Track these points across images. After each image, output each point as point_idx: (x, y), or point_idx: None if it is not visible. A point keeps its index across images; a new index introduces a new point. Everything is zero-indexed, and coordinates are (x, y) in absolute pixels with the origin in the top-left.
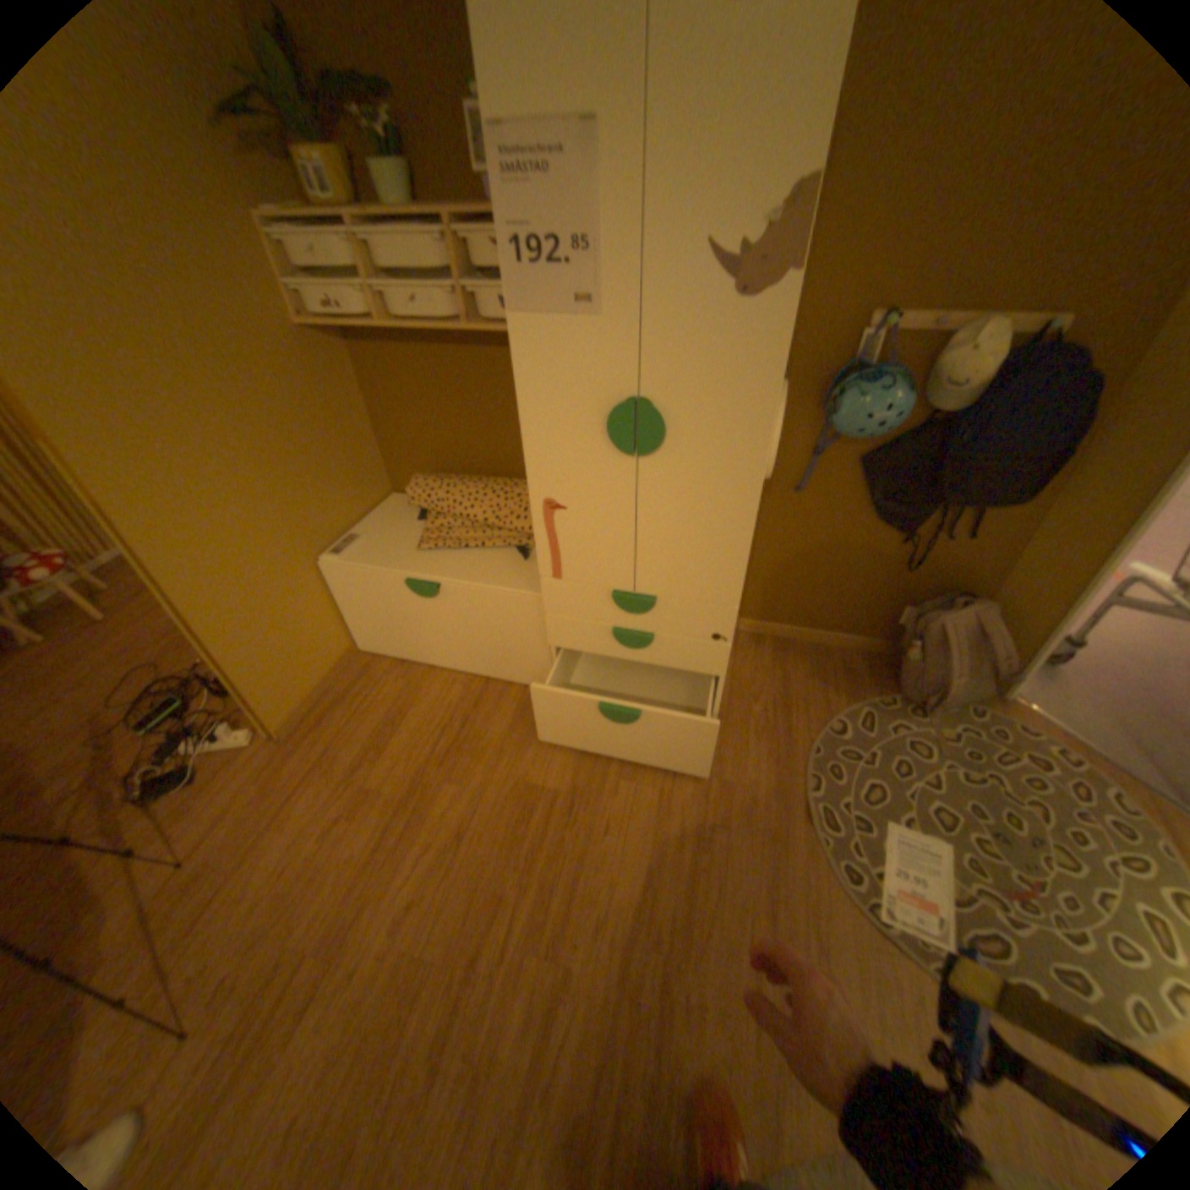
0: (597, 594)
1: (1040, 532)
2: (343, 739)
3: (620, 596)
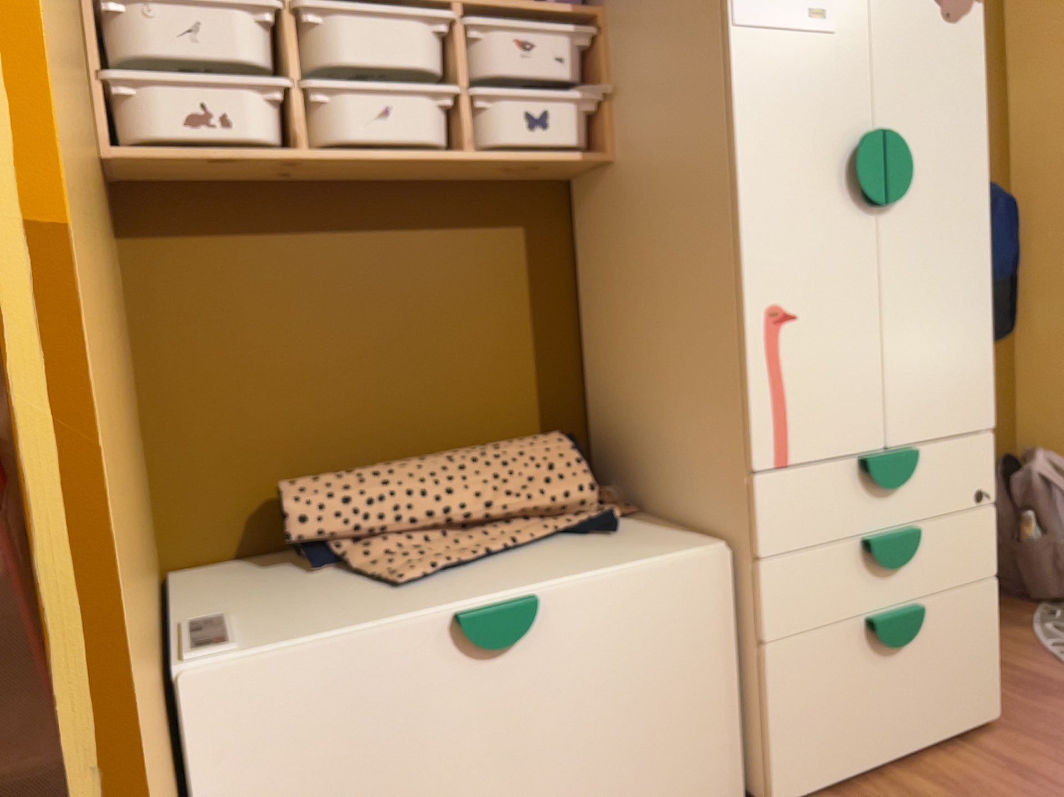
0: (840, 477)
1: (1021, 363)
2: None
3: (881, 457)
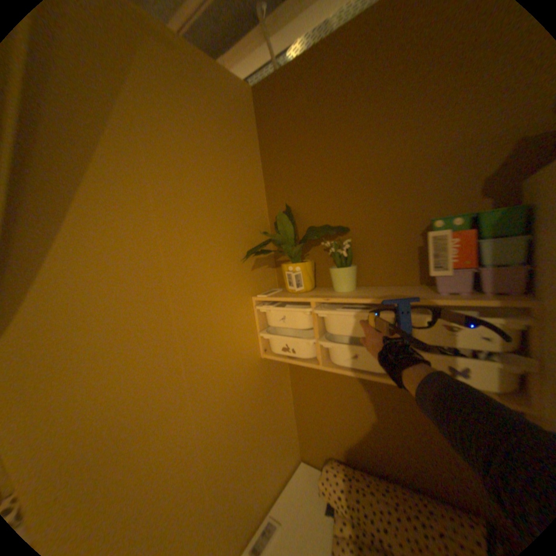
0: None
1: None
2: None
3: None
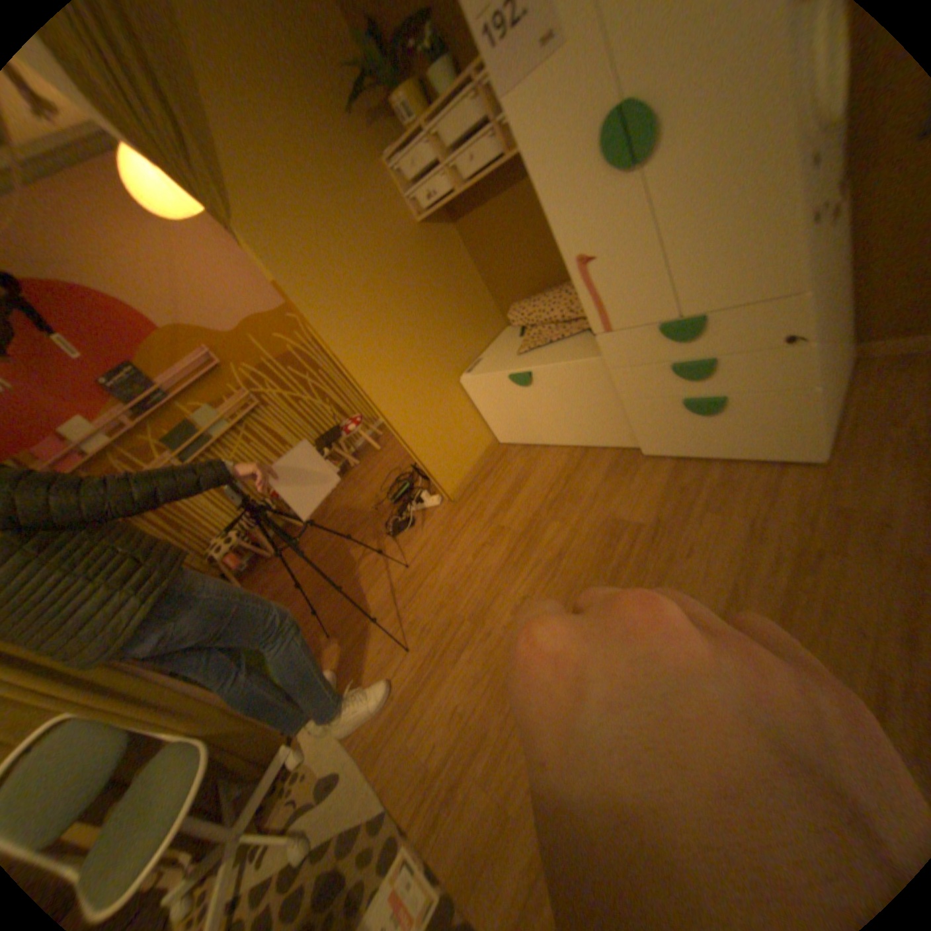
0: (648, 332)
1: None
2: (488, 496)
3: (667, 324)
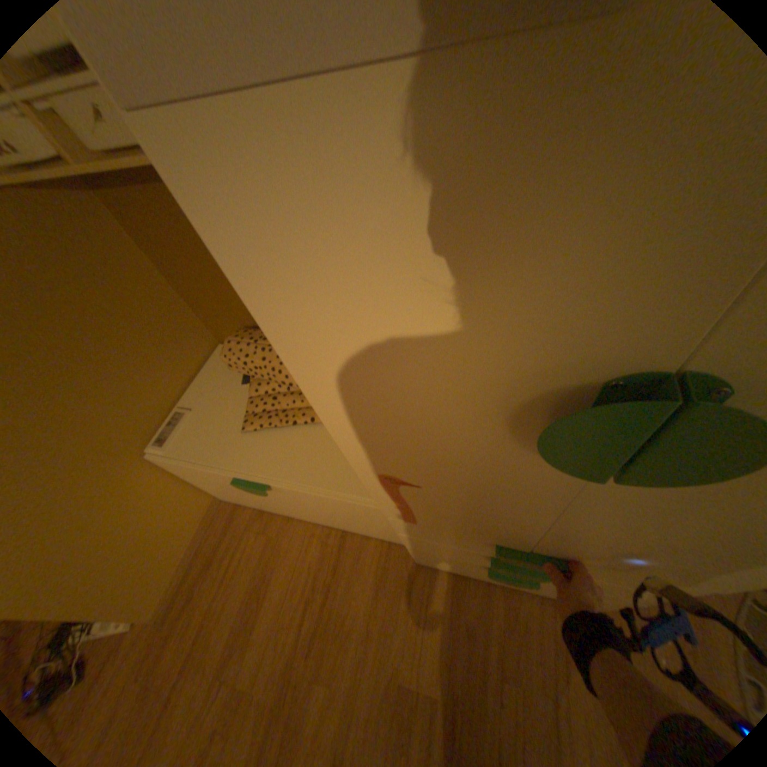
0: (471, 539)
1: None
2: (213, 618)
3: (510, 557)
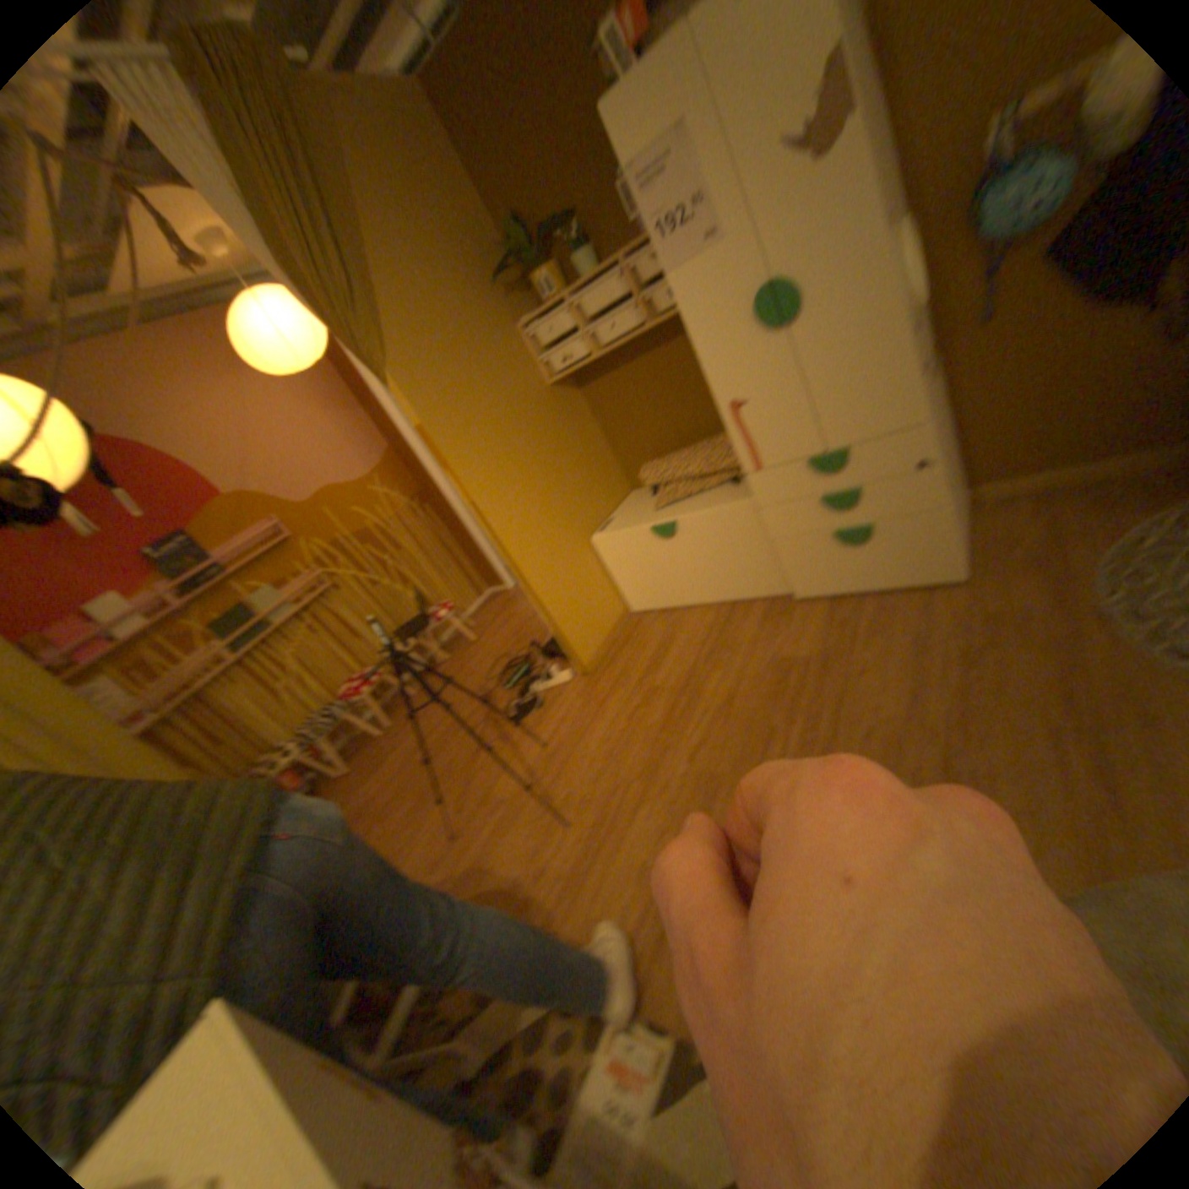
0: (797, 468)
1: None
2: (630, 663)
3: (815, 458)
